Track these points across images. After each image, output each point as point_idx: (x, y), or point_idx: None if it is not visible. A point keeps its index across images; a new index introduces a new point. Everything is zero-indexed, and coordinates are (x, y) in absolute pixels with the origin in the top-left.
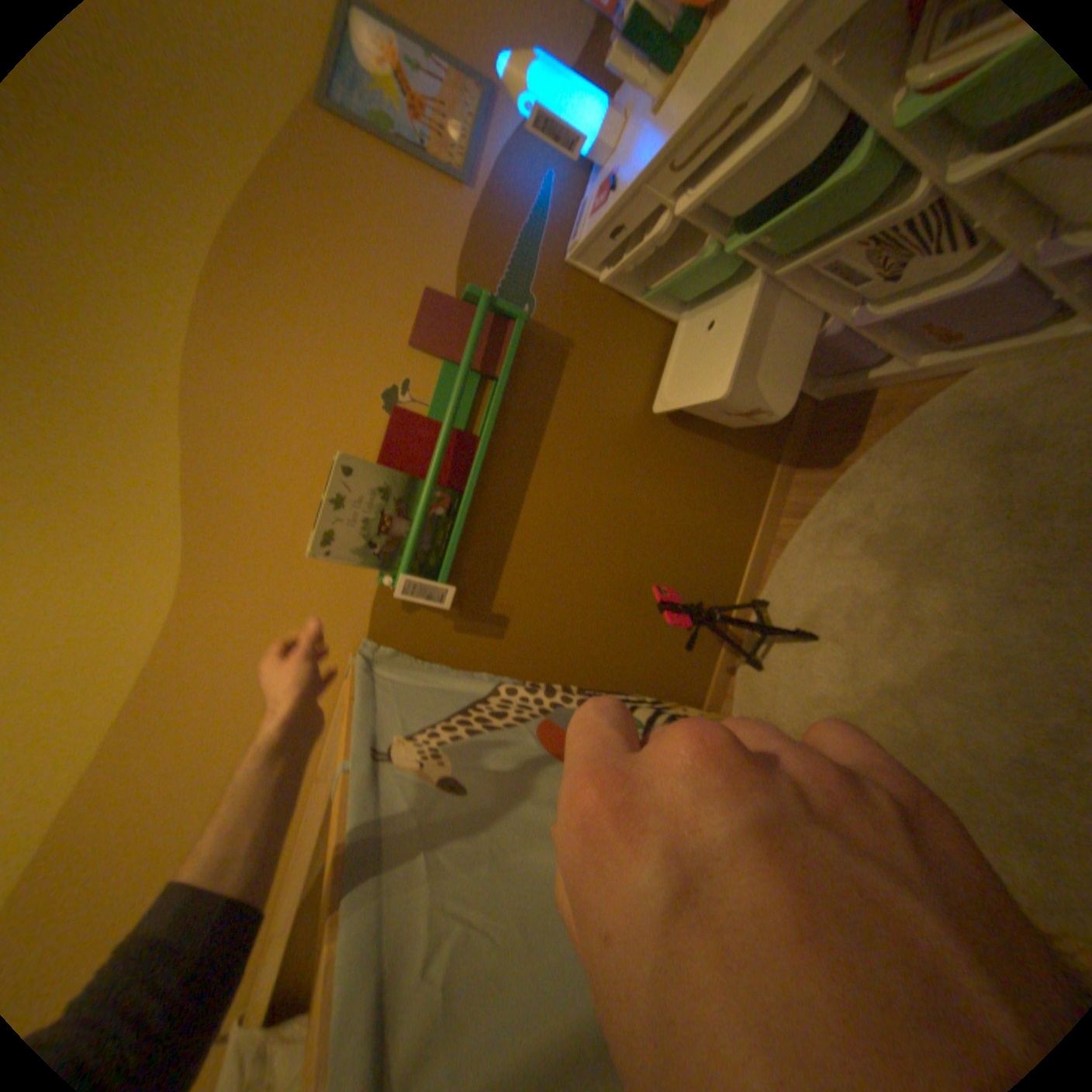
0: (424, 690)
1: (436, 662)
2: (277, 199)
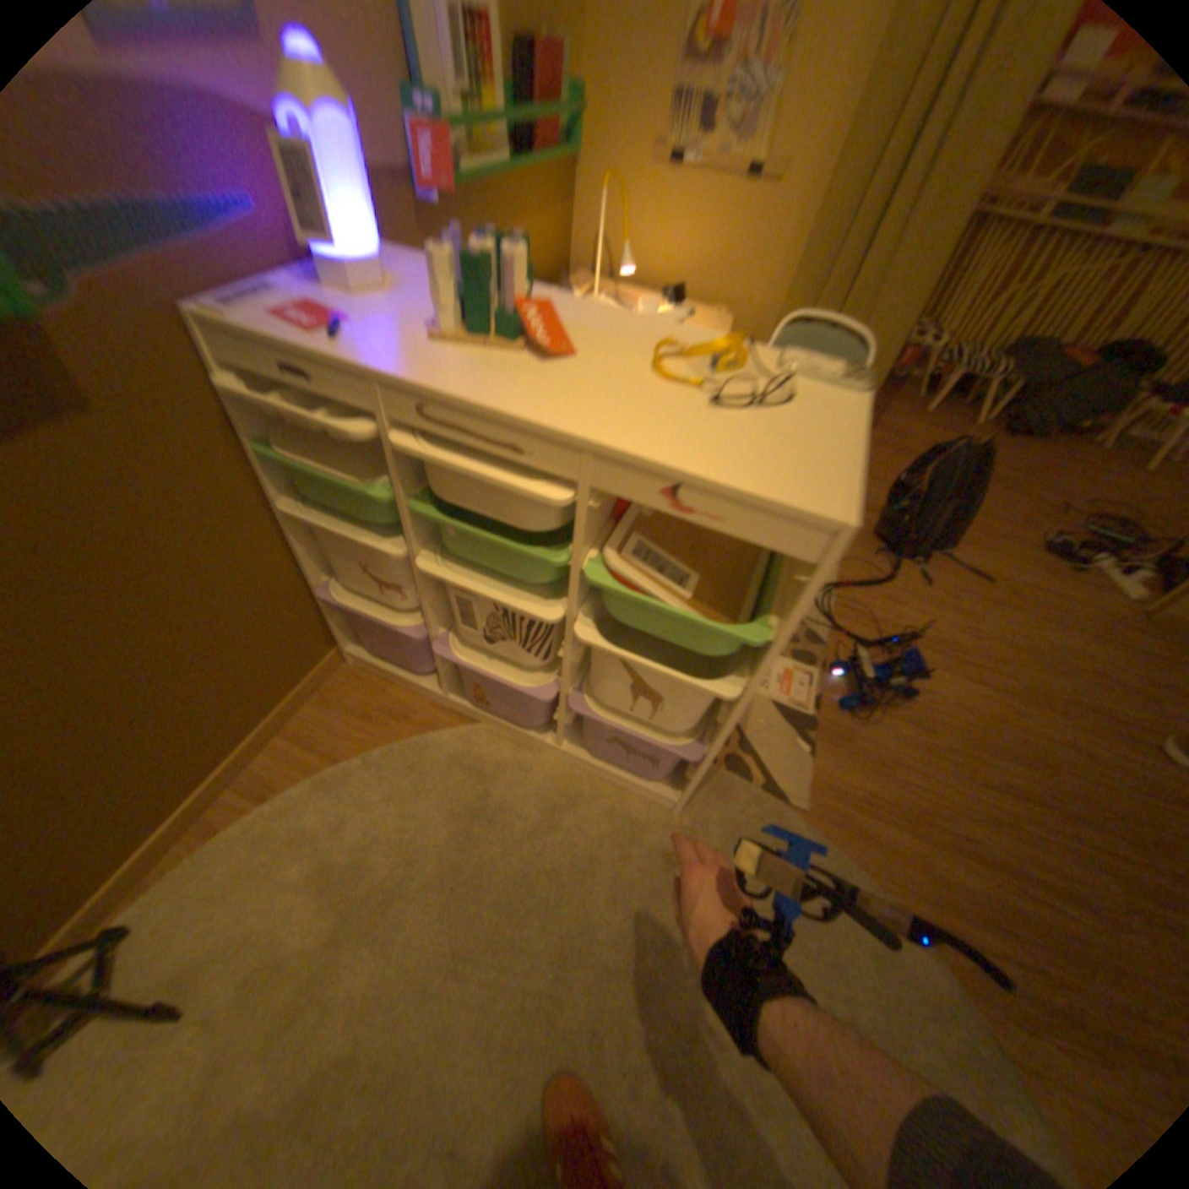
0: None
1: None
2: None
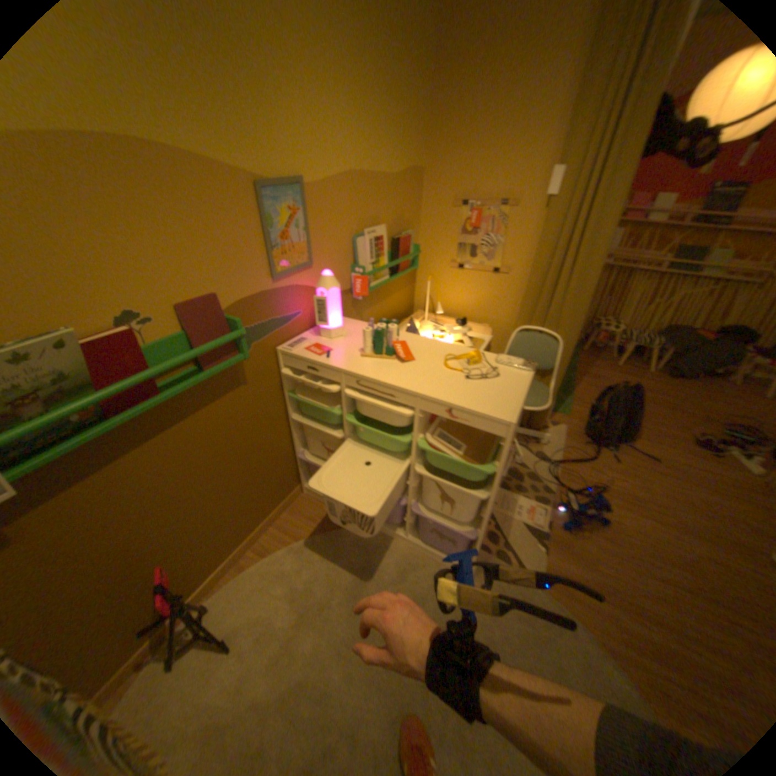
0: None
1: None
2: (196, 177)
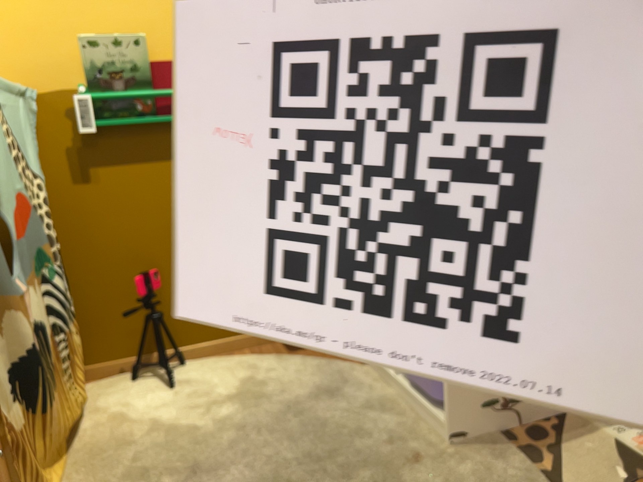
0: (22, 128)
1: (39, 143)
2: None
